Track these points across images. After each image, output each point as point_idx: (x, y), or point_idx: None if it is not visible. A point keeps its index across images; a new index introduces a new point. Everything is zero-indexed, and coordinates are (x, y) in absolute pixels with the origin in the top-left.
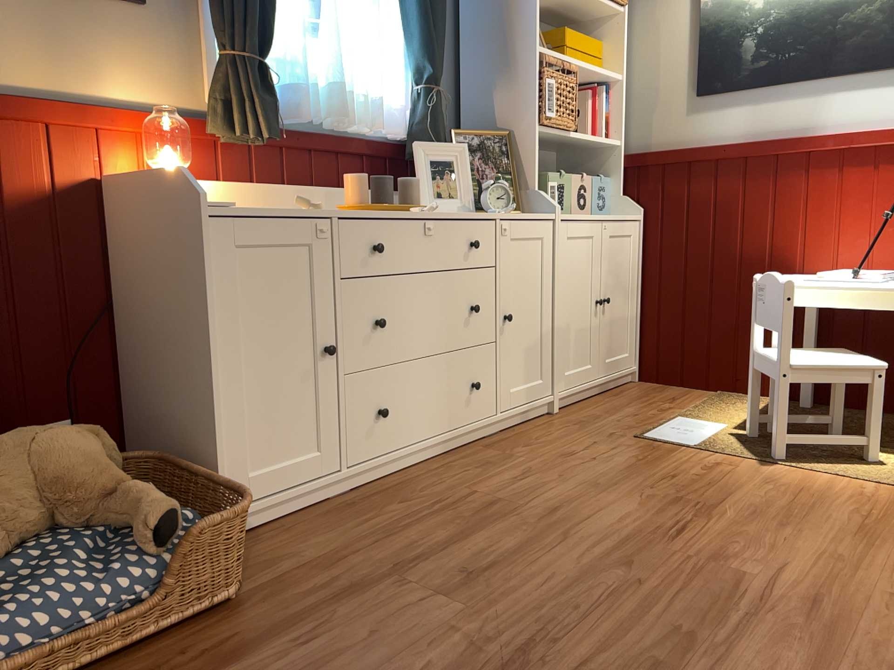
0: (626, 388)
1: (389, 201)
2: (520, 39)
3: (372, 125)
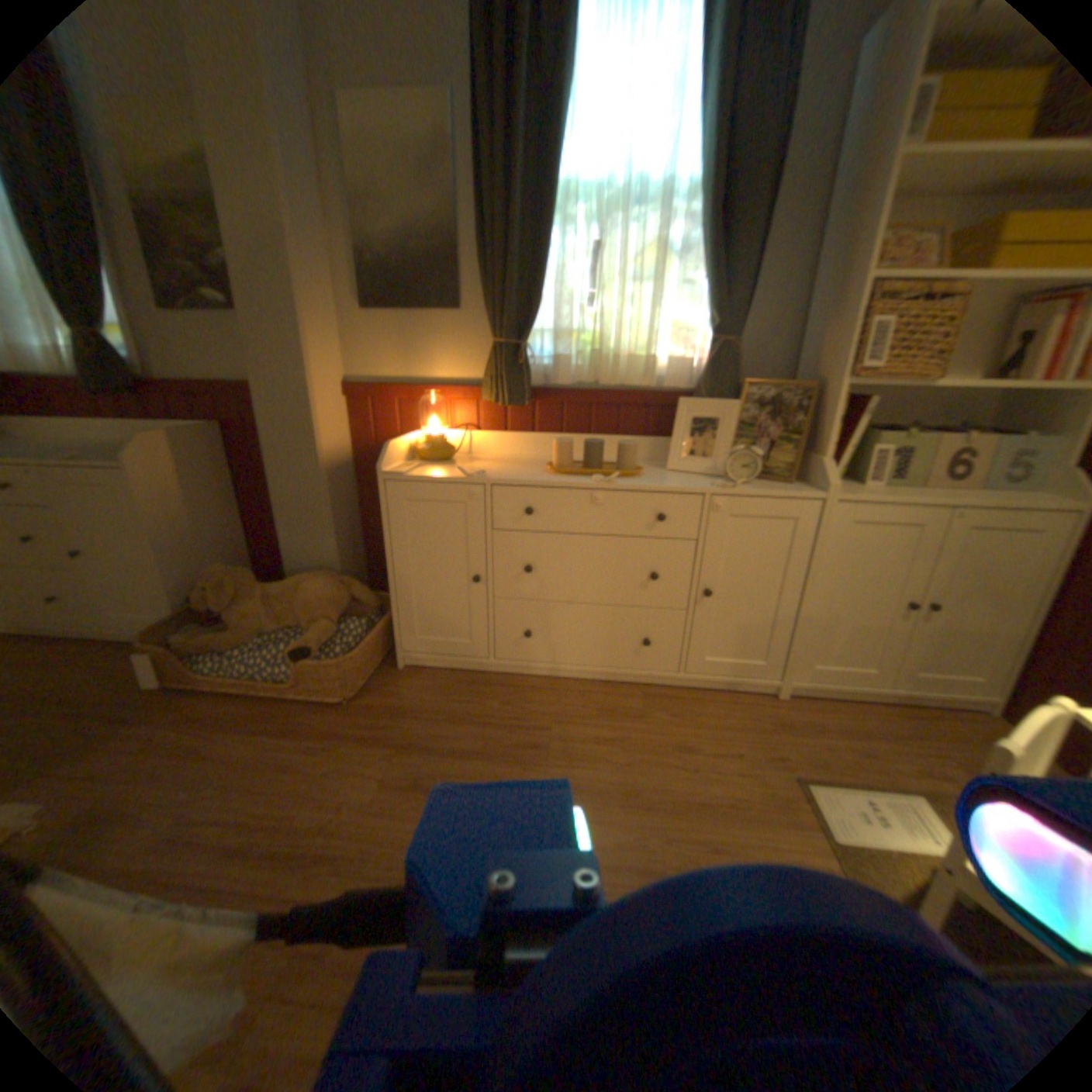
0: (957, 718)
1: (595, 463)
2: (860, 260)
3: (641, 382)
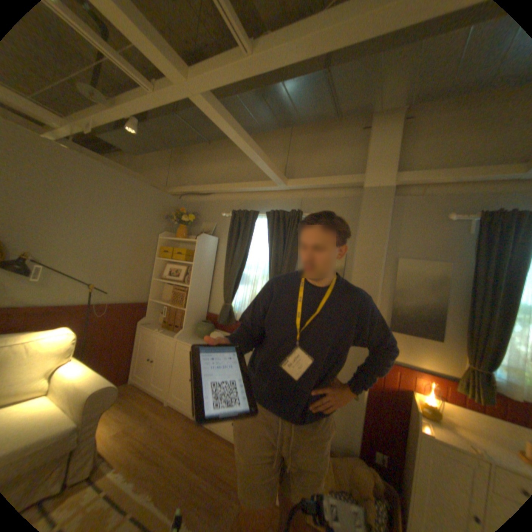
0: None
1: None
2: None
3: None
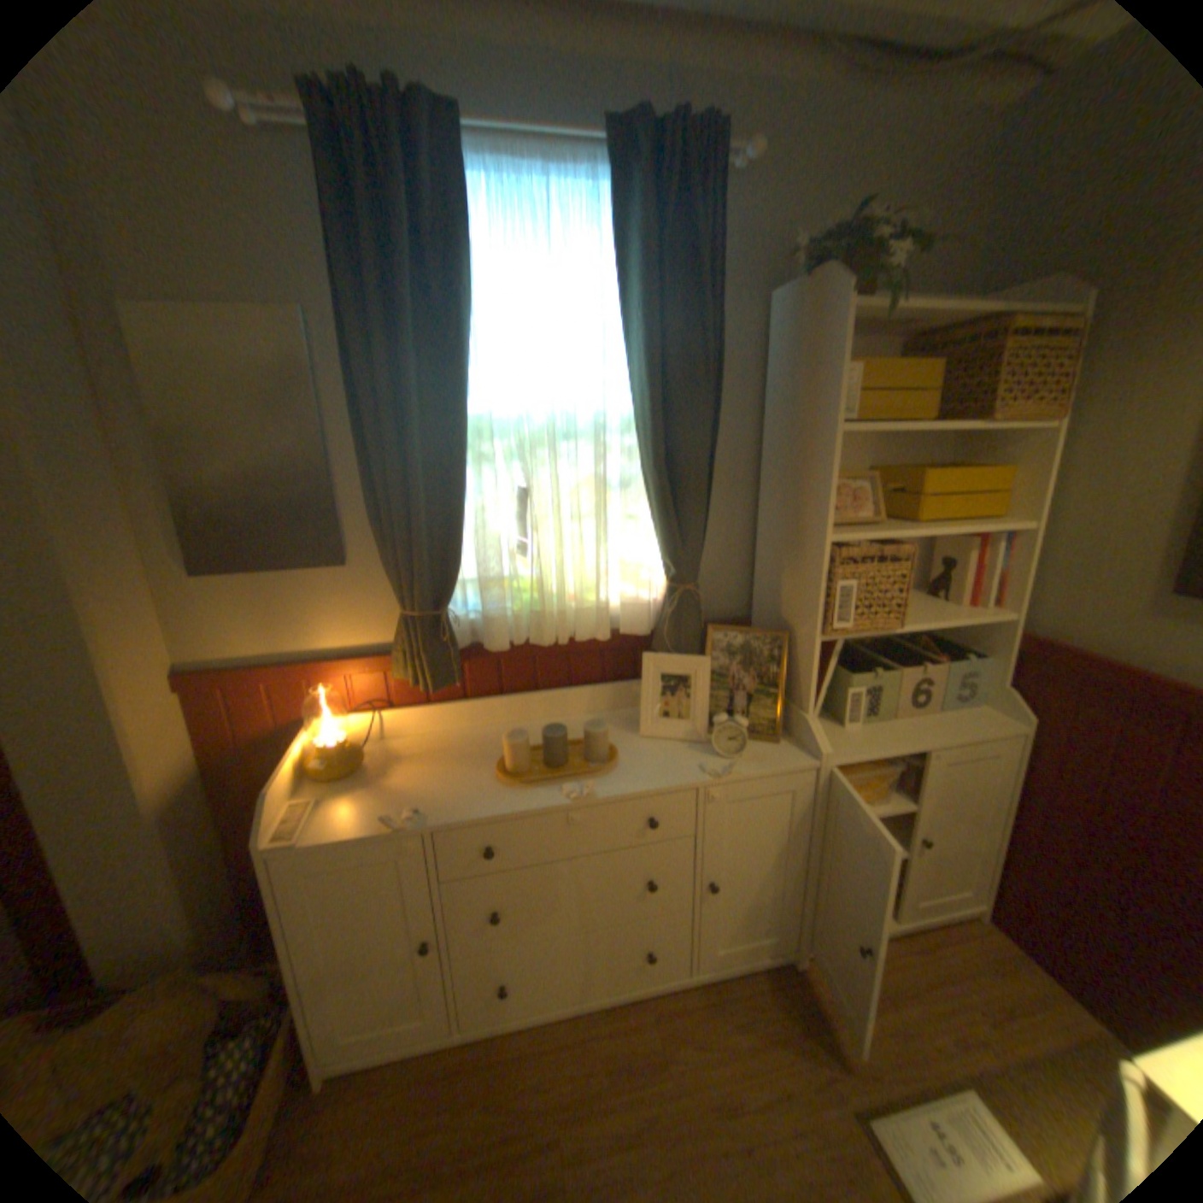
0: (957, 938)
1: (559, 758)
2: (812, 520)
3: (594, 635)
